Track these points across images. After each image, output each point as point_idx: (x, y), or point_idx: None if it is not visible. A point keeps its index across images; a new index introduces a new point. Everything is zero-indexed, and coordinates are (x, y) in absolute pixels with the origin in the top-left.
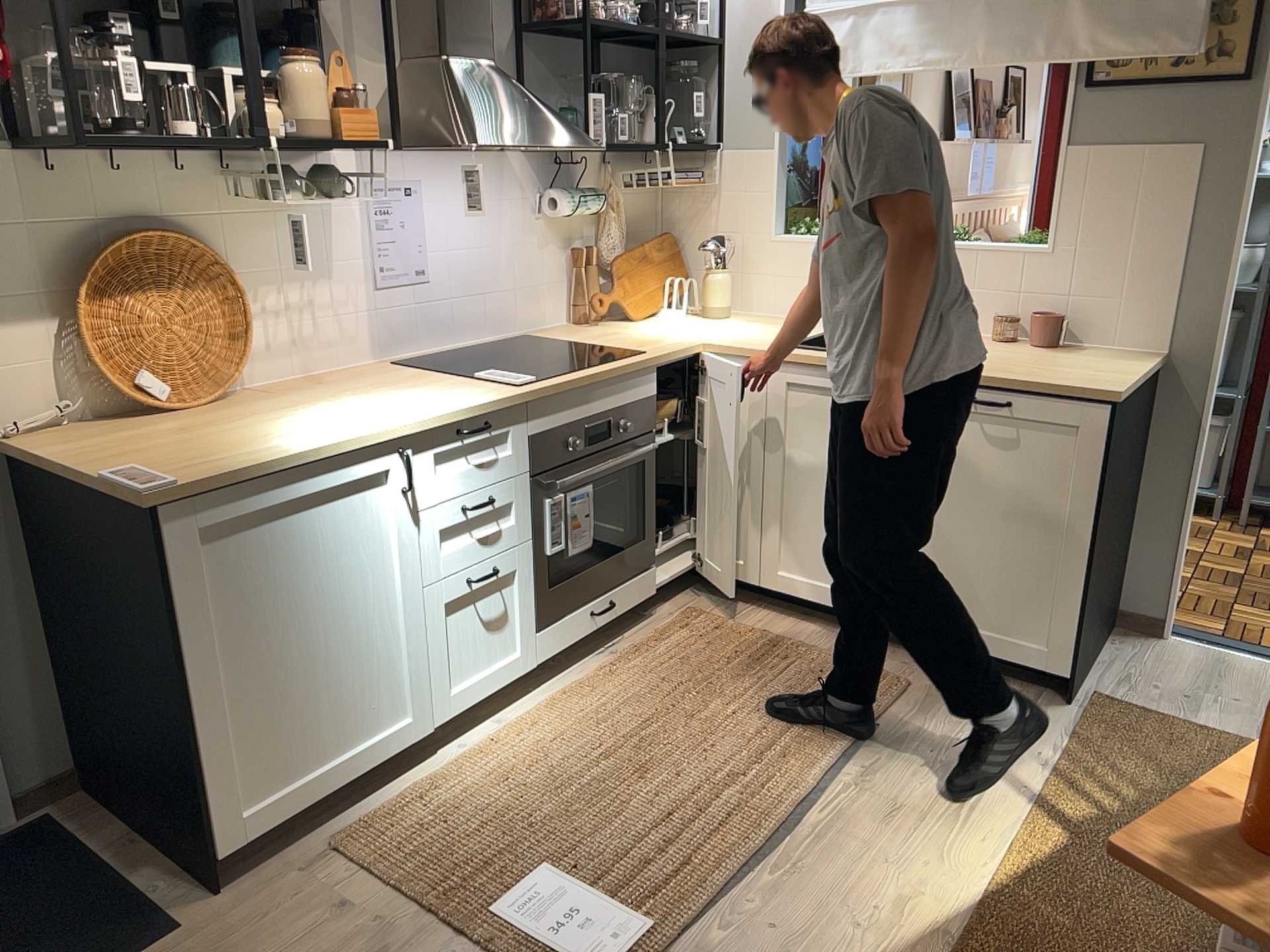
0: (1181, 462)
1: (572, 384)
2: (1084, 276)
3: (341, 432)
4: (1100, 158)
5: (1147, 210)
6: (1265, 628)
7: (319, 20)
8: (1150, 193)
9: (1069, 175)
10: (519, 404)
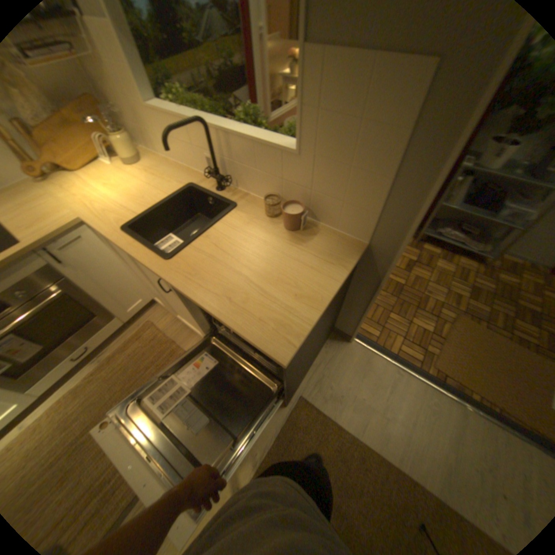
0: (365, 294)
1: None
2: (319, 180)
3: None
4: (332, 66)
5: (367, 135)
6: (396, 335)
7: None
8: (372, 117)
9: (306, 83)
10: None
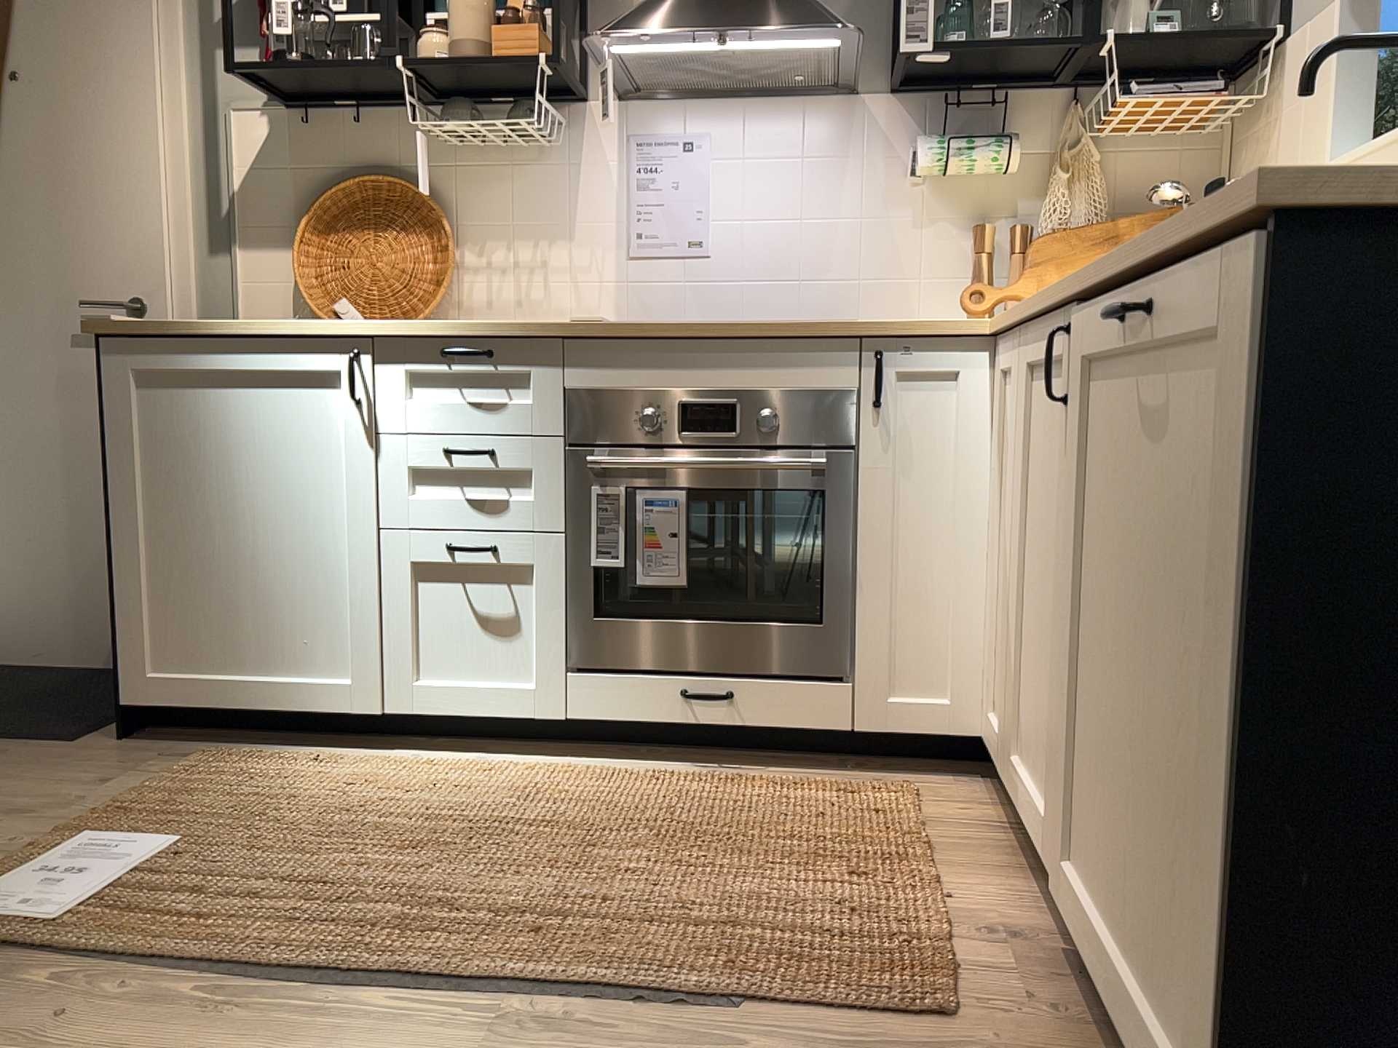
0: None
1: (645, 330)
2: None
3: (308, 323)
4: None
5: None
6: None
7: None
8: None
9: None
10: (545, 339)
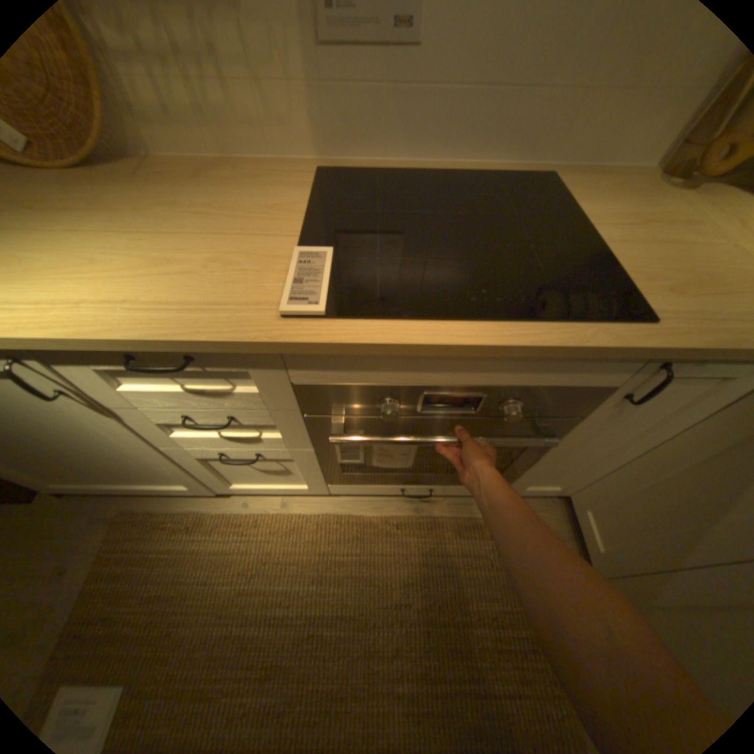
0: None
1: (389, 350)
2: None
3: None
4: None
5: None
6: None
7: None
8: None
9: None
10: (256, 350)
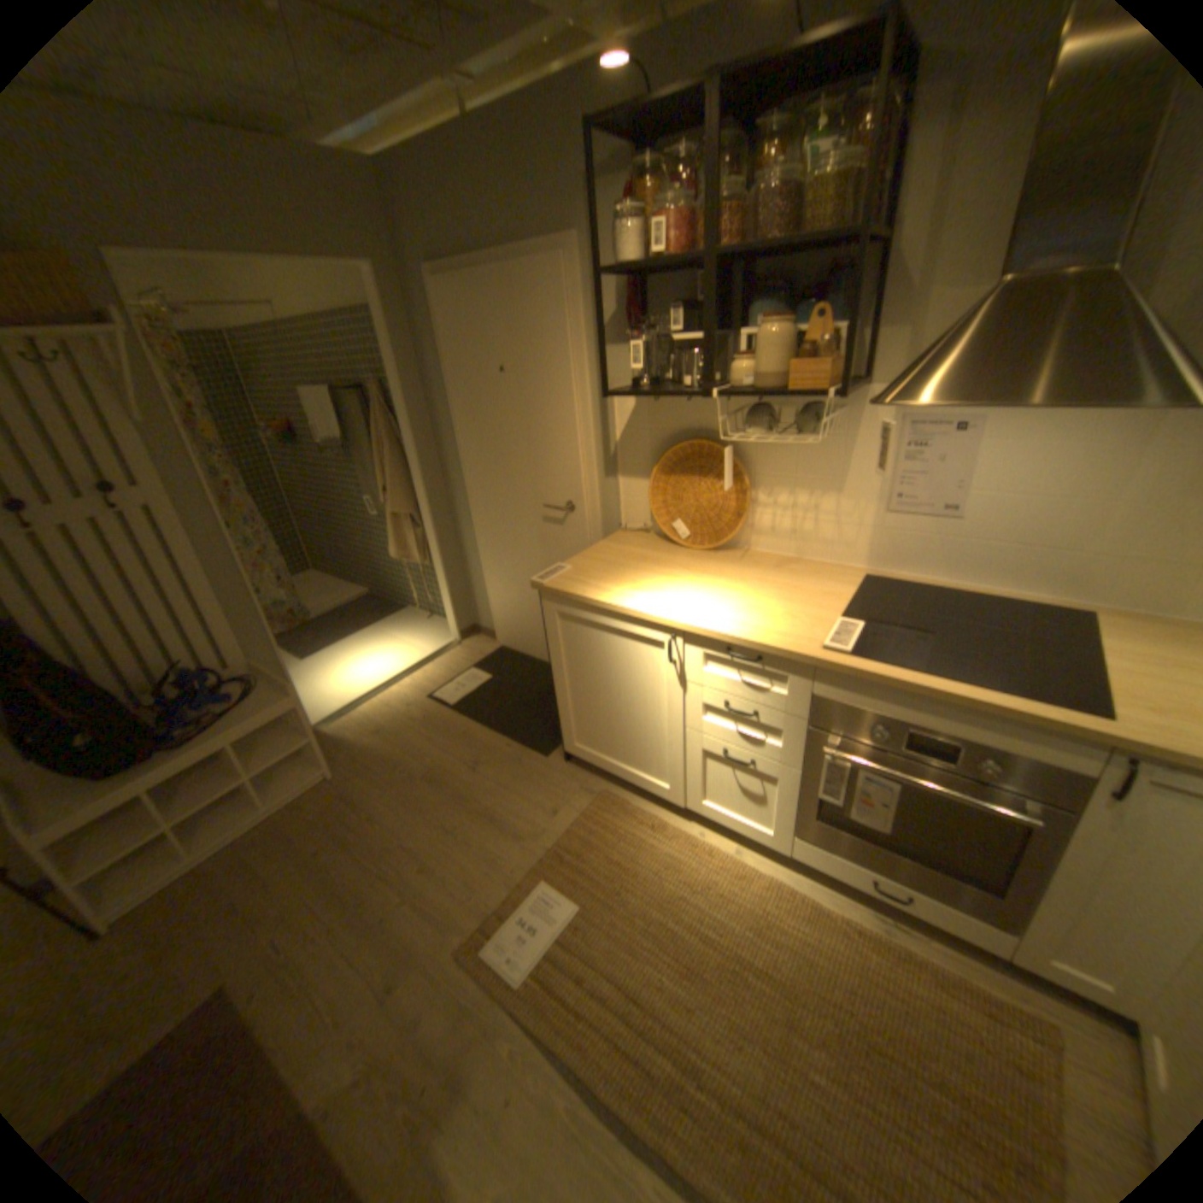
0: None
1: (885, 681)
2: None
3: (647, 602)
4: None
5: None
6: None
7: (885, 256)
8: None
9: None
10: (802, 662)
